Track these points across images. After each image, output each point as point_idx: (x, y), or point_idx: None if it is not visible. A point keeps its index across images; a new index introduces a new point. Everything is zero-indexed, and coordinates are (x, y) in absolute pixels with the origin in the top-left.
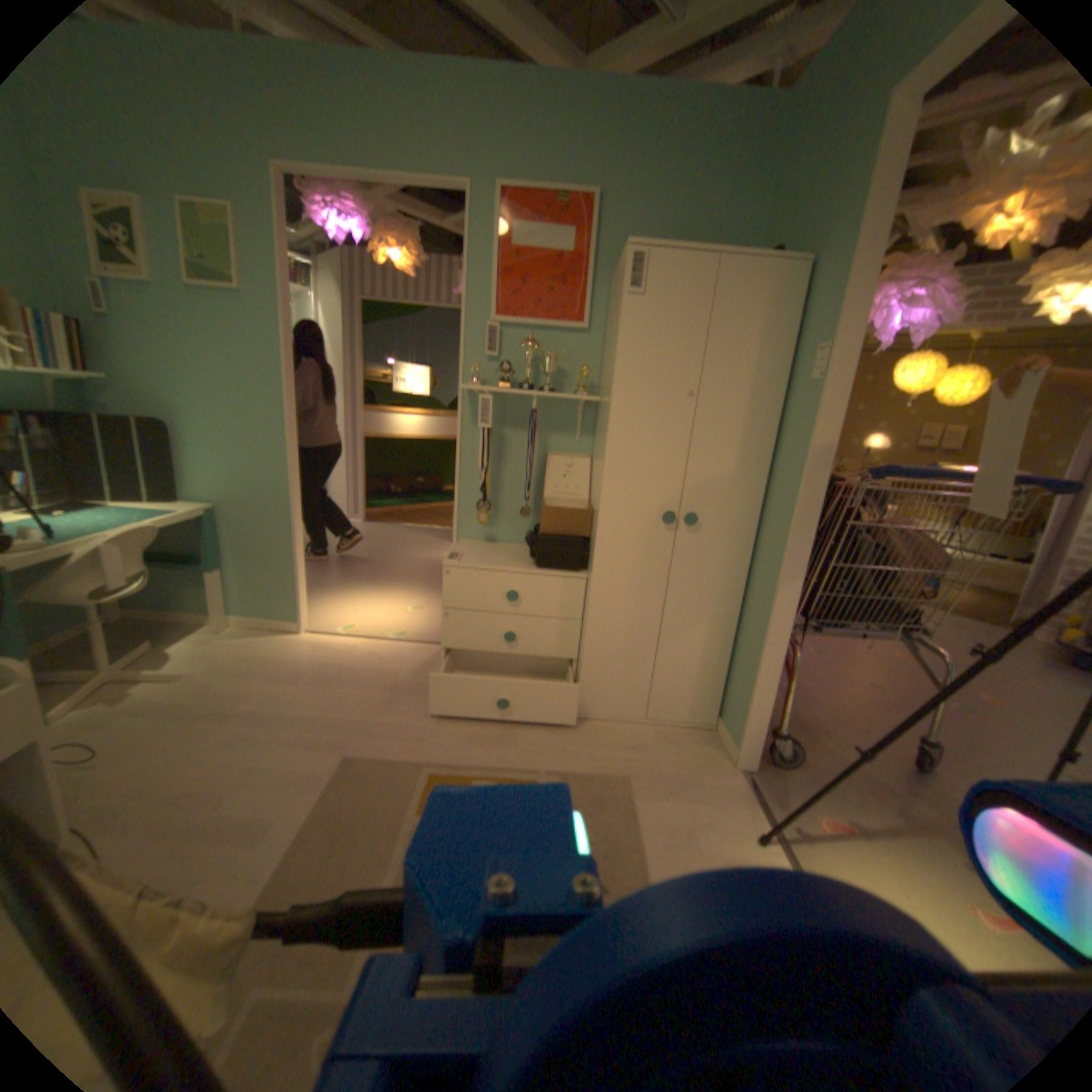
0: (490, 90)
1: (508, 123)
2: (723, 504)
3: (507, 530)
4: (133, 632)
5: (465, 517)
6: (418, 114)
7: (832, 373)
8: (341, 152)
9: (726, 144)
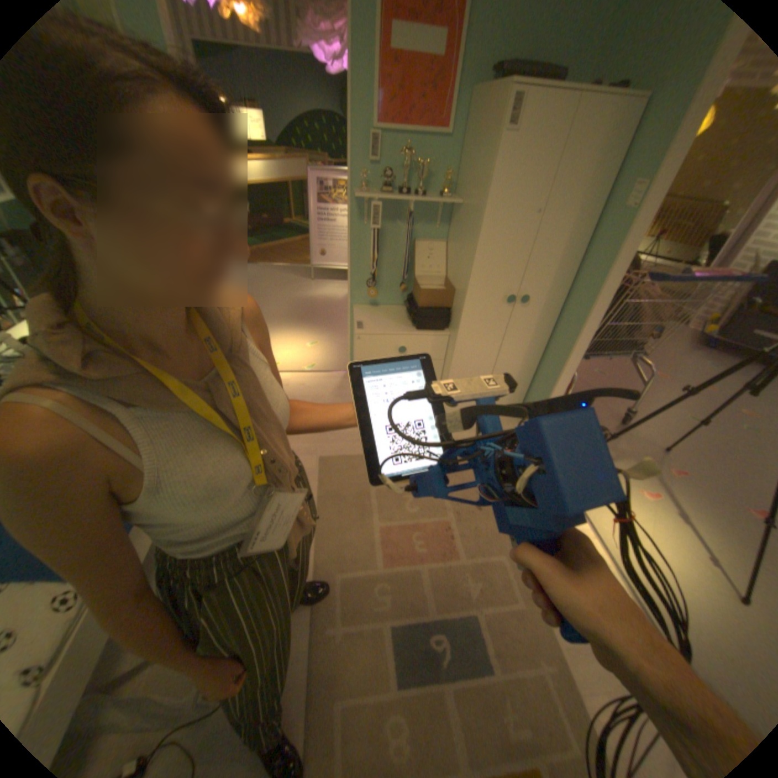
0: None
1: None
2: (547, 287)
3: (385, 296)
4: None
5: (356, 288)
6: None
7: (645, 206)
8: None
9: None
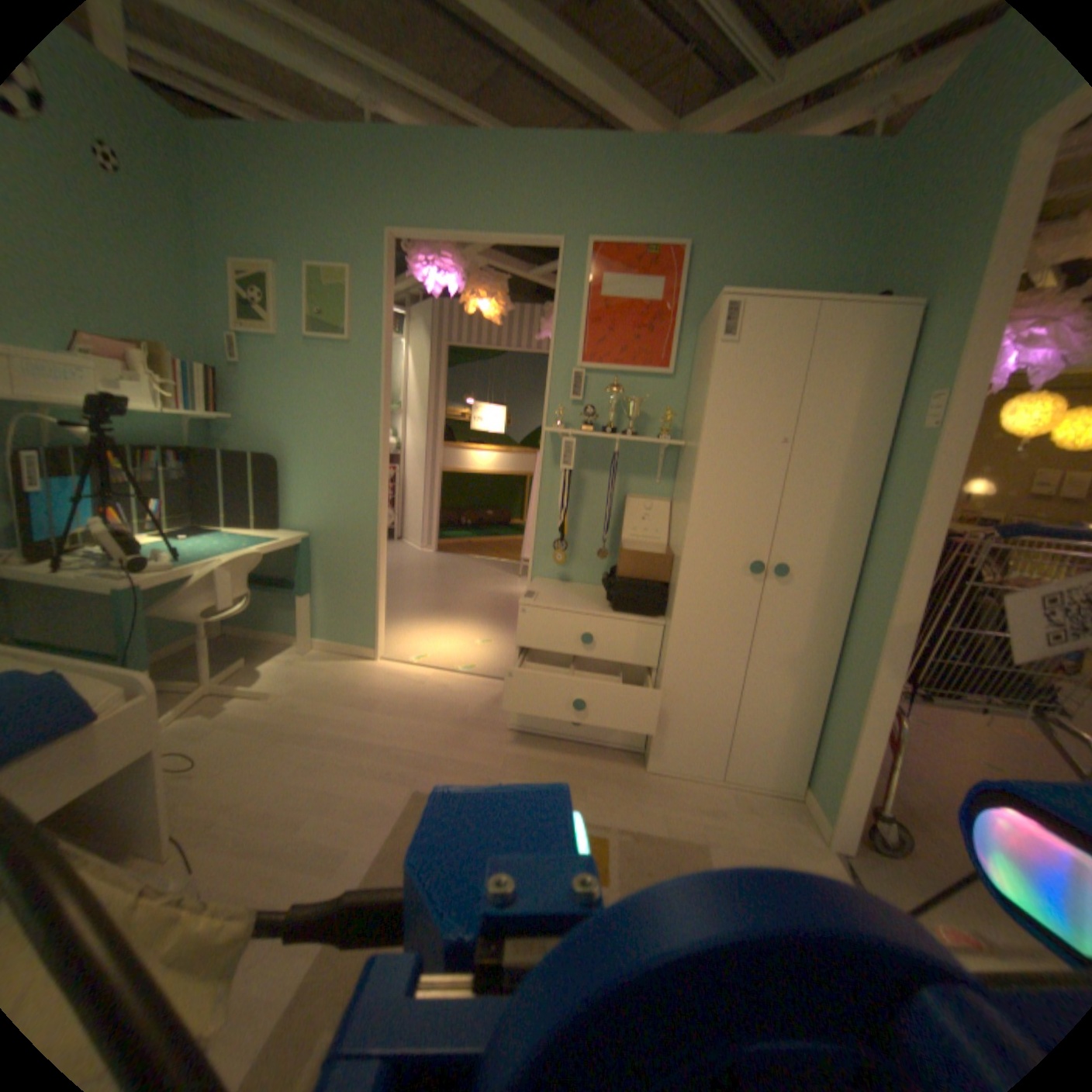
0: (587, 156)
1: (603, 185)
2: (819, 556)
3: (581, 570)
4: (231, 648)
5: (541, 555)
6: (519, 182)
7: (951, 422)
8: (448, 218)
9: (824, 193)
